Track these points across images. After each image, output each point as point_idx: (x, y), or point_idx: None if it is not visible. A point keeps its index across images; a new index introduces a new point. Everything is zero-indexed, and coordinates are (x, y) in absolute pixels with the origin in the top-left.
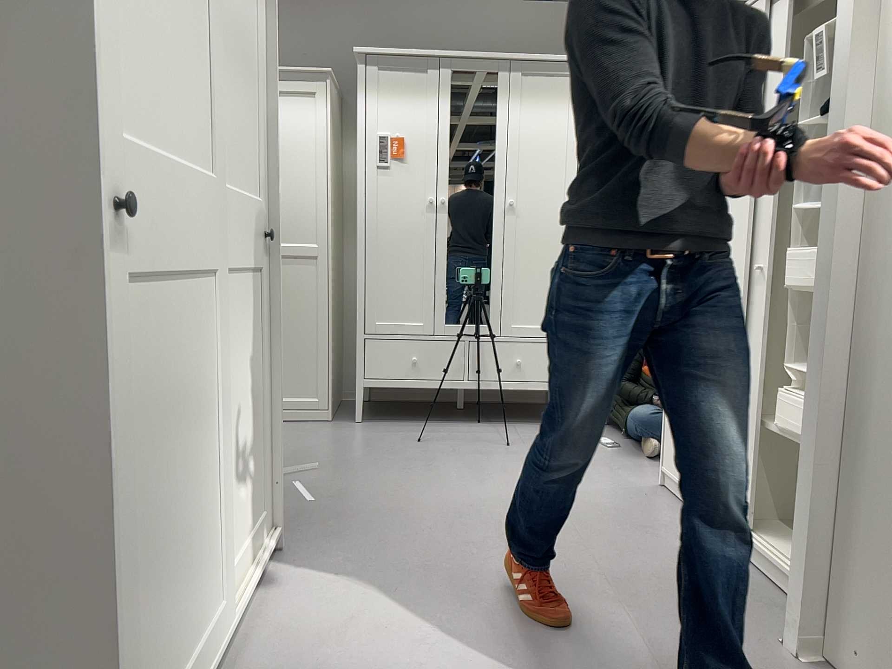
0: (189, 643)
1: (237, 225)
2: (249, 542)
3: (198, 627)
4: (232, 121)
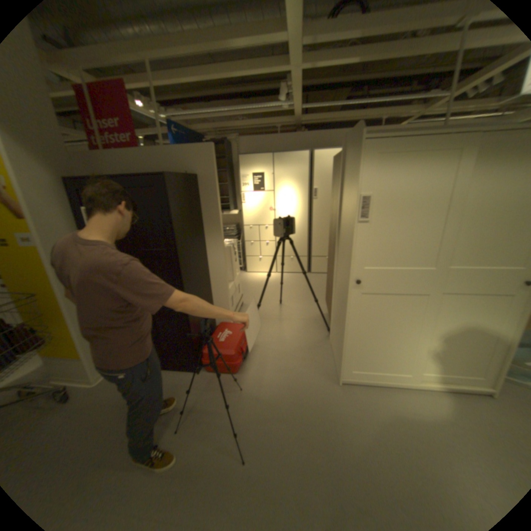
0: (388, 371)
1: (481, 279)
2: (462, 379)
3: (395, 372)
4: (490, 243)
